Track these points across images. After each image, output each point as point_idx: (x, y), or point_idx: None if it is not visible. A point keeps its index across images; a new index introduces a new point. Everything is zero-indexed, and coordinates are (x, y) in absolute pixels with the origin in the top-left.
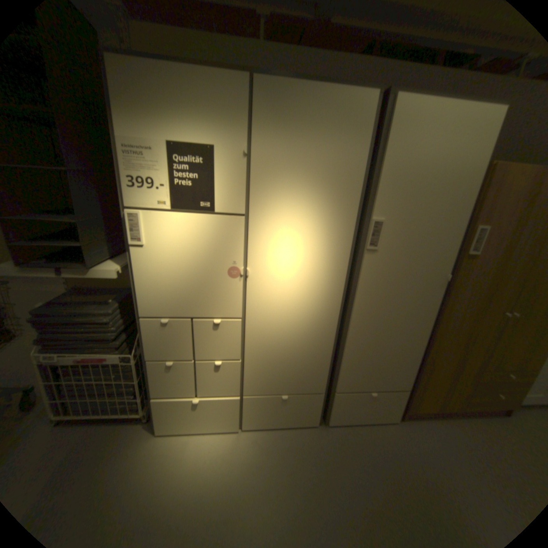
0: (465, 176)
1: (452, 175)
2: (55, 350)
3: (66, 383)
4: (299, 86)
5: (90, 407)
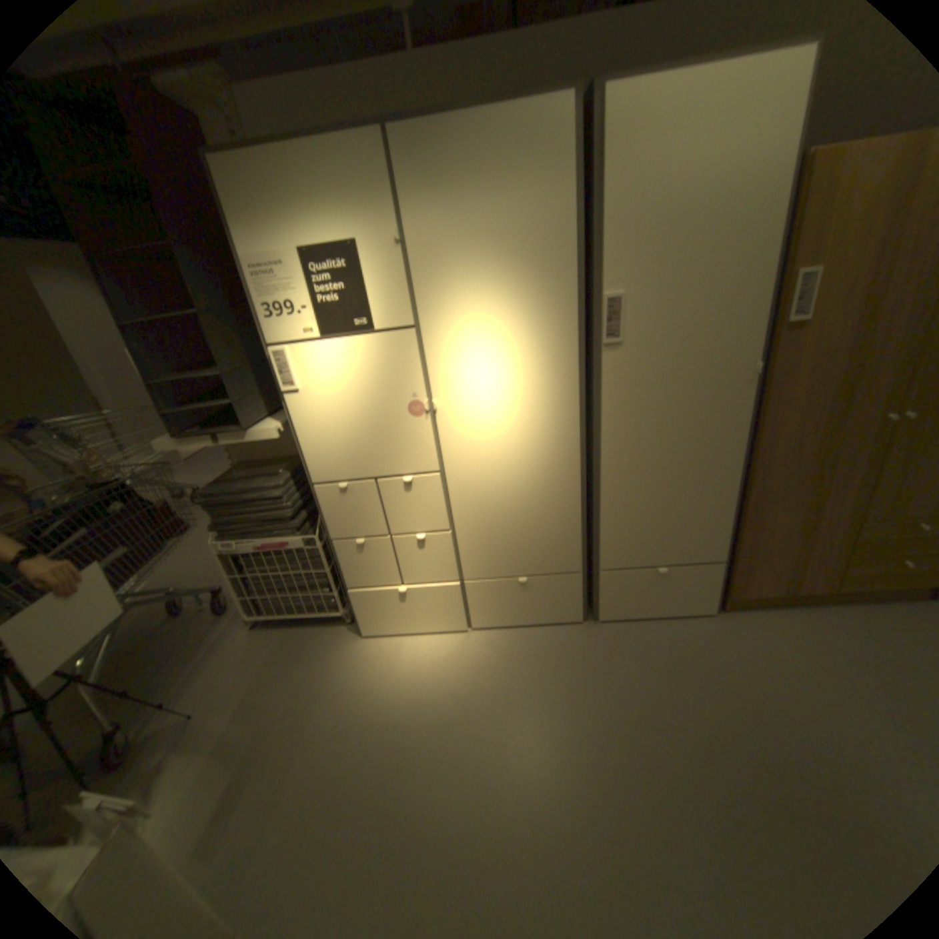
0: (755, 191)
1: (729, 195)
2: (231, 537)
3: (251, 576)
4: (451, 123)
5: (282, 604)
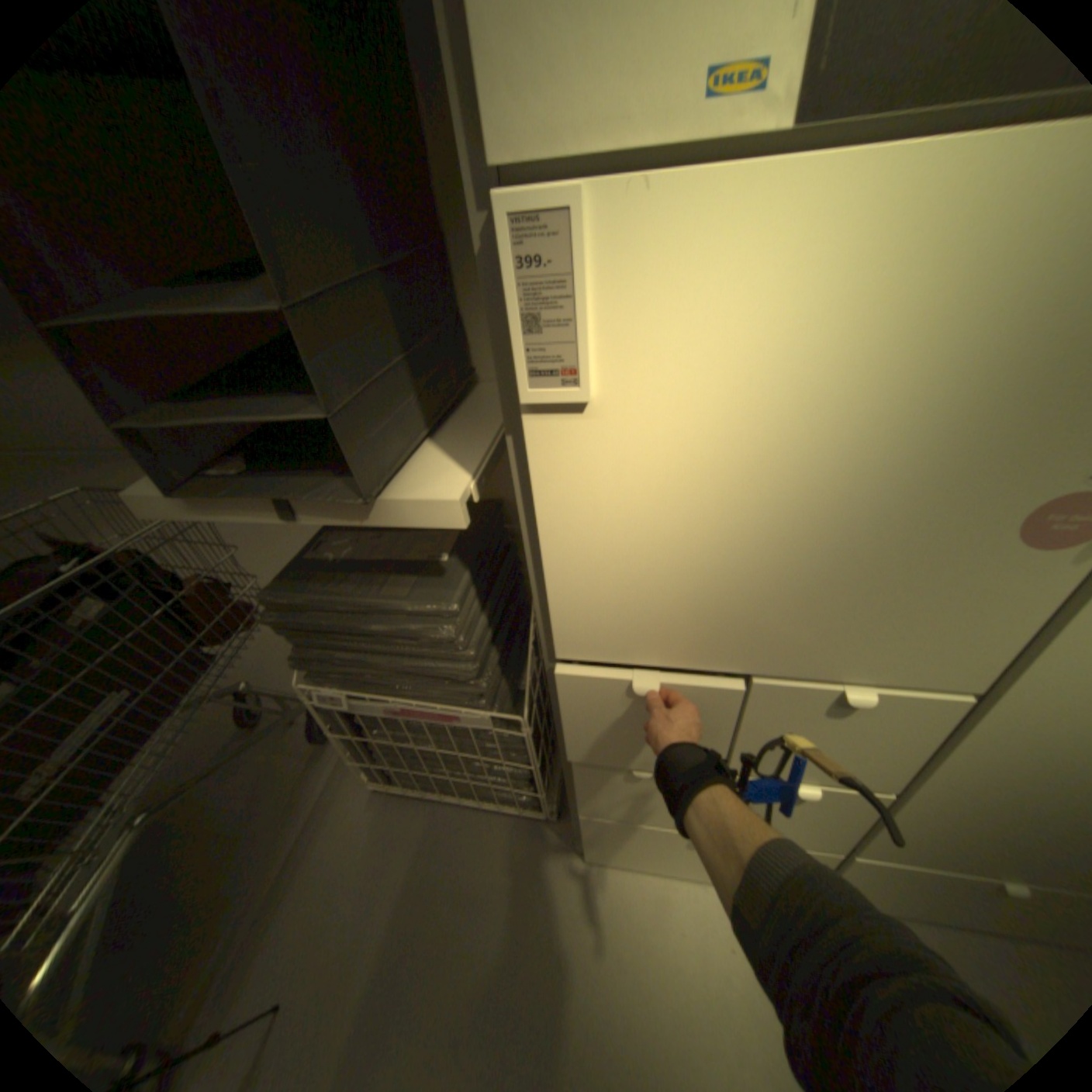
0: None
1: None
2: (338, 682)
3: (377, 742)
4: None
5: (435, 784)
